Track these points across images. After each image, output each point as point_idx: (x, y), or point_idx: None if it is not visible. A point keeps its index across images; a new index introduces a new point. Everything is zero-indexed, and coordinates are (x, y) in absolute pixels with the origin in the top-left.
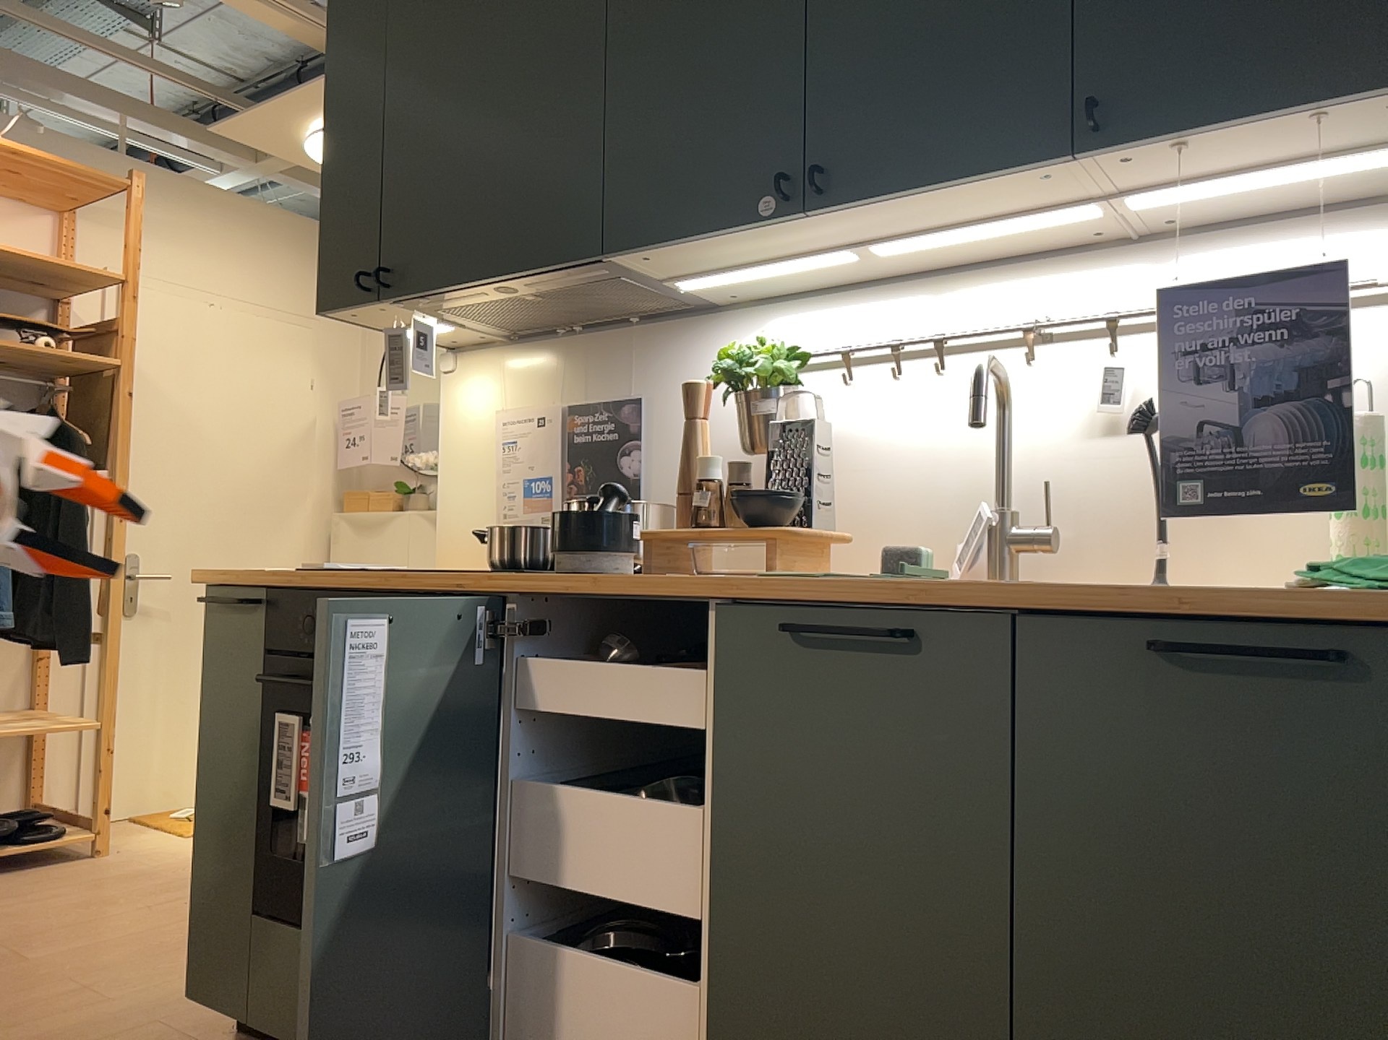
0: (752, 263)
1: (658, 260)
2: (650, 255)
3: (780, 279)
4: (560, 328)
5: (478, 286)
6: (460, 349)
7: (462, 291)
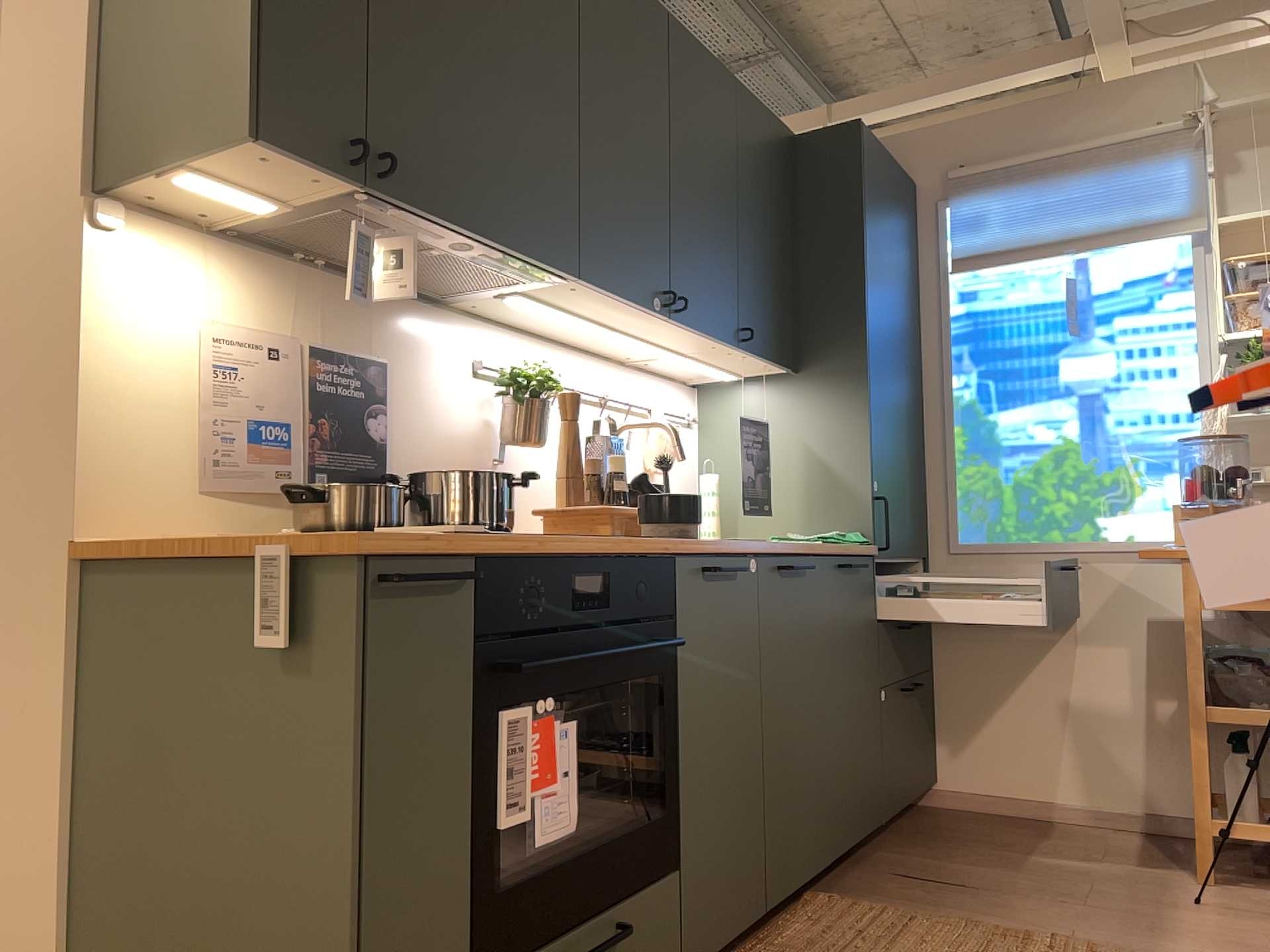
0: (569, 310)
1: (565, 289)
2: (581, 287)
3: (521, 312)
4: (305, 254)
5: (465, 235)
6: (123, 201)
7: (447, 229)
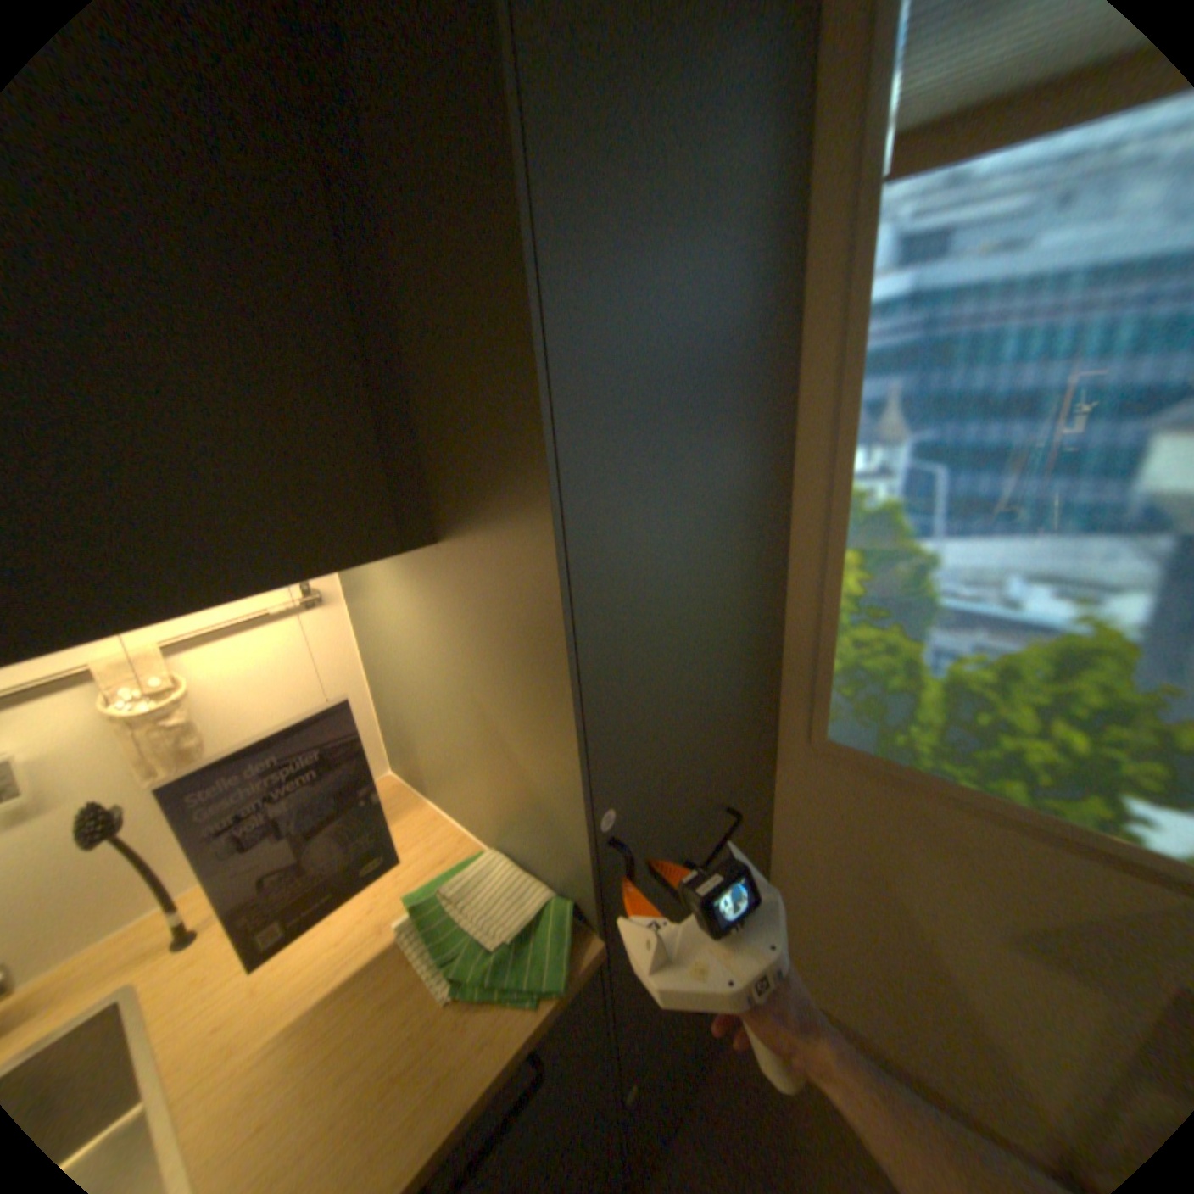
0: None
1: None
2: None
3: None
4: None
5: None
6: None
7: None
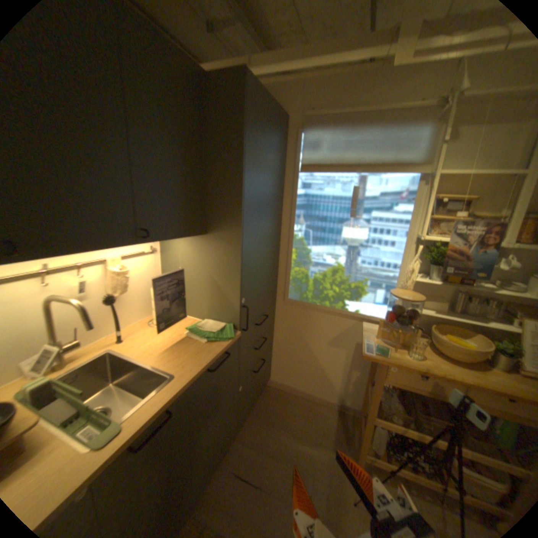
0: None
1: None
2: None
3: None
4: None
5: None
6: None
7: None
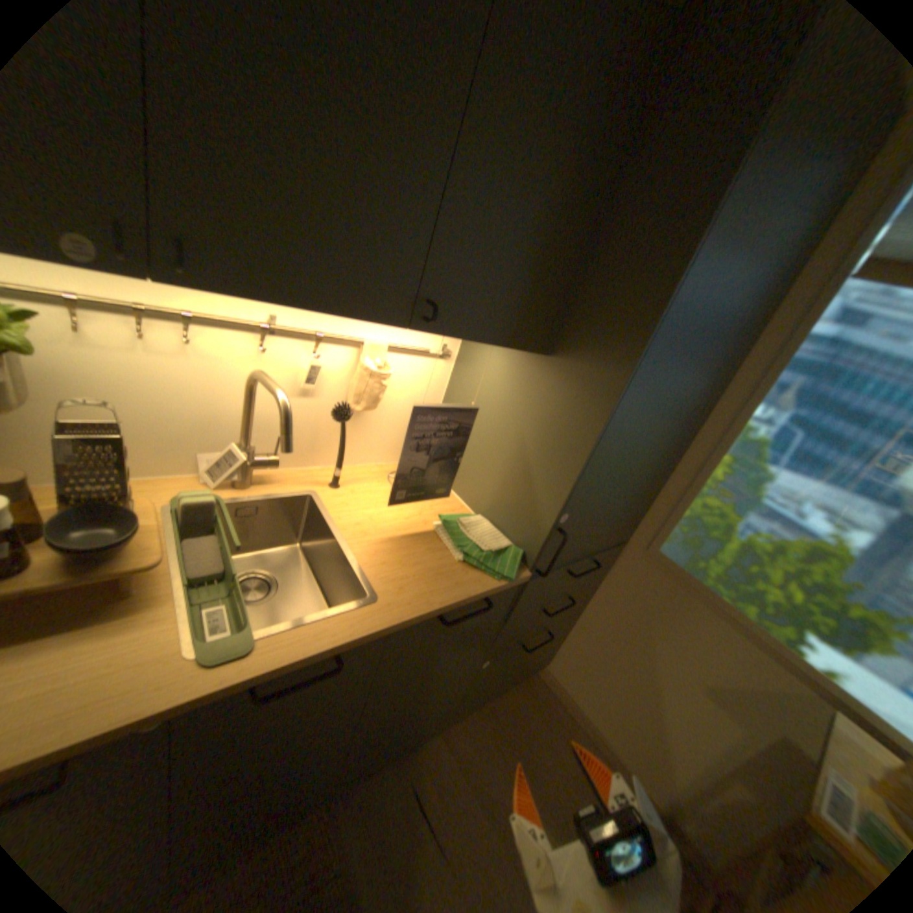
0: None
1: None
2: None
3: None
4: None
5: None
6: None
7: None
